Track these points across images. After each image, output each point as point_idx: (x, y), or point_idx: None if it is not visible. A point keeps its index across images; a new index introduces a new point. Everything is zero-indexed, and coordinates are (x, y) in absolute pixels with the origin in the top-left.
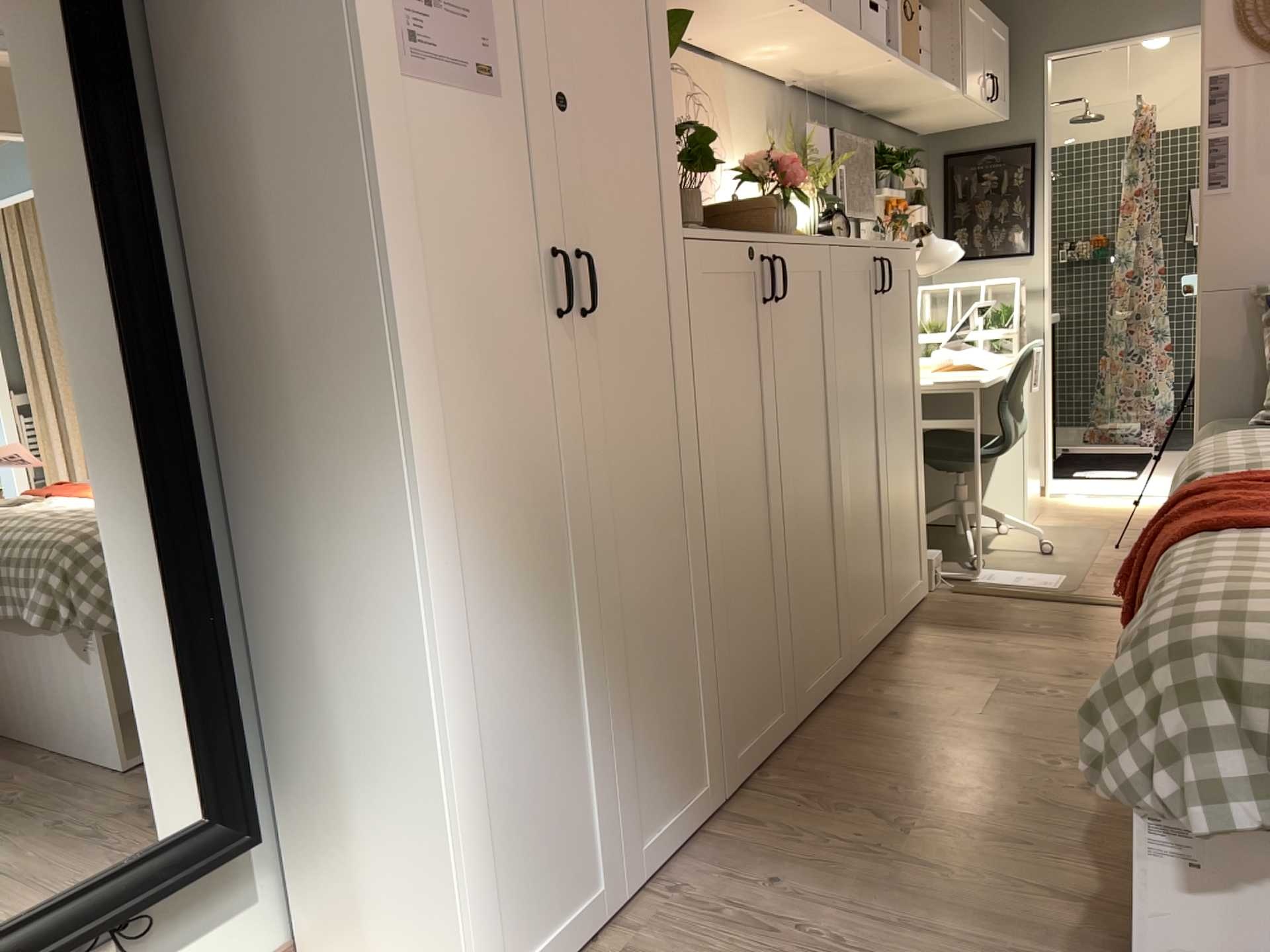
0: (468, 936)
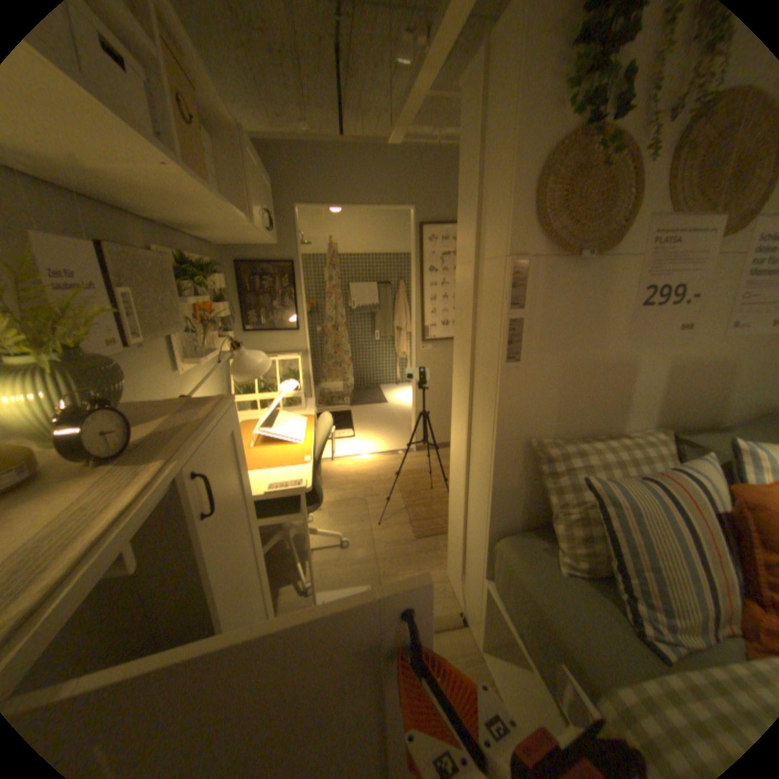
0: None
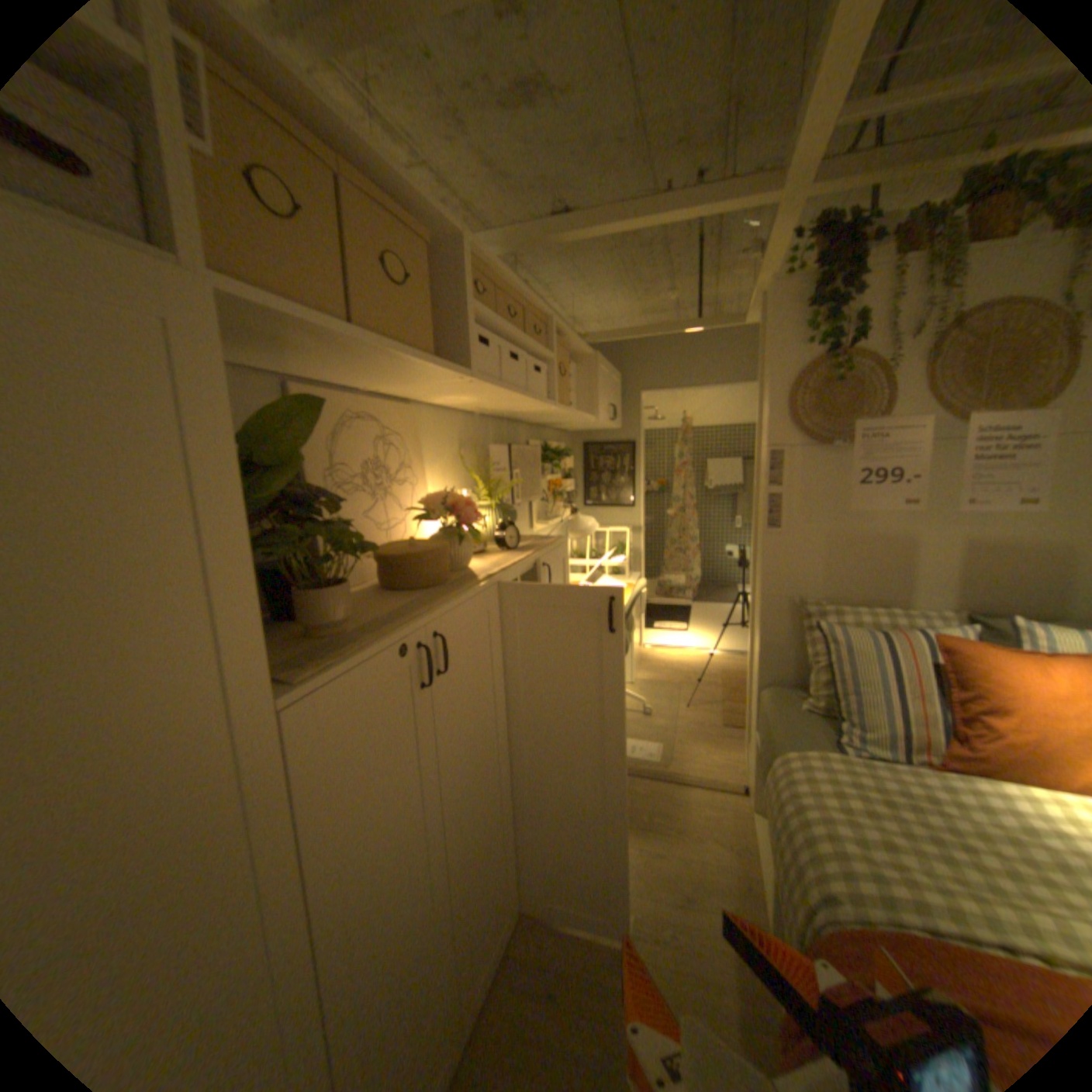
0: None
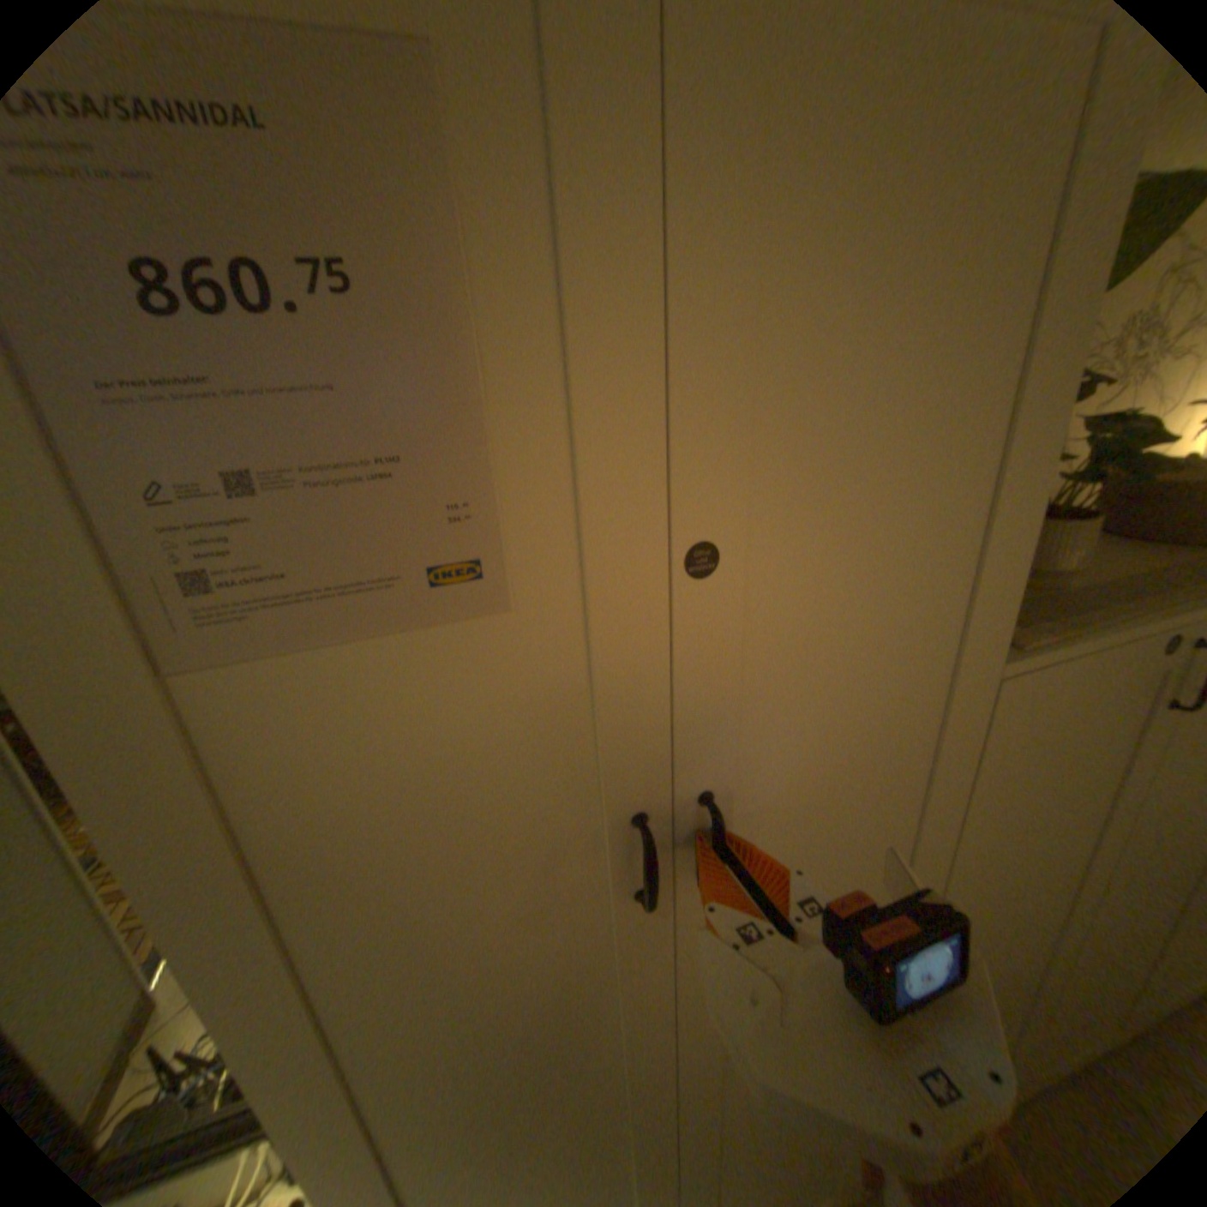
0: None
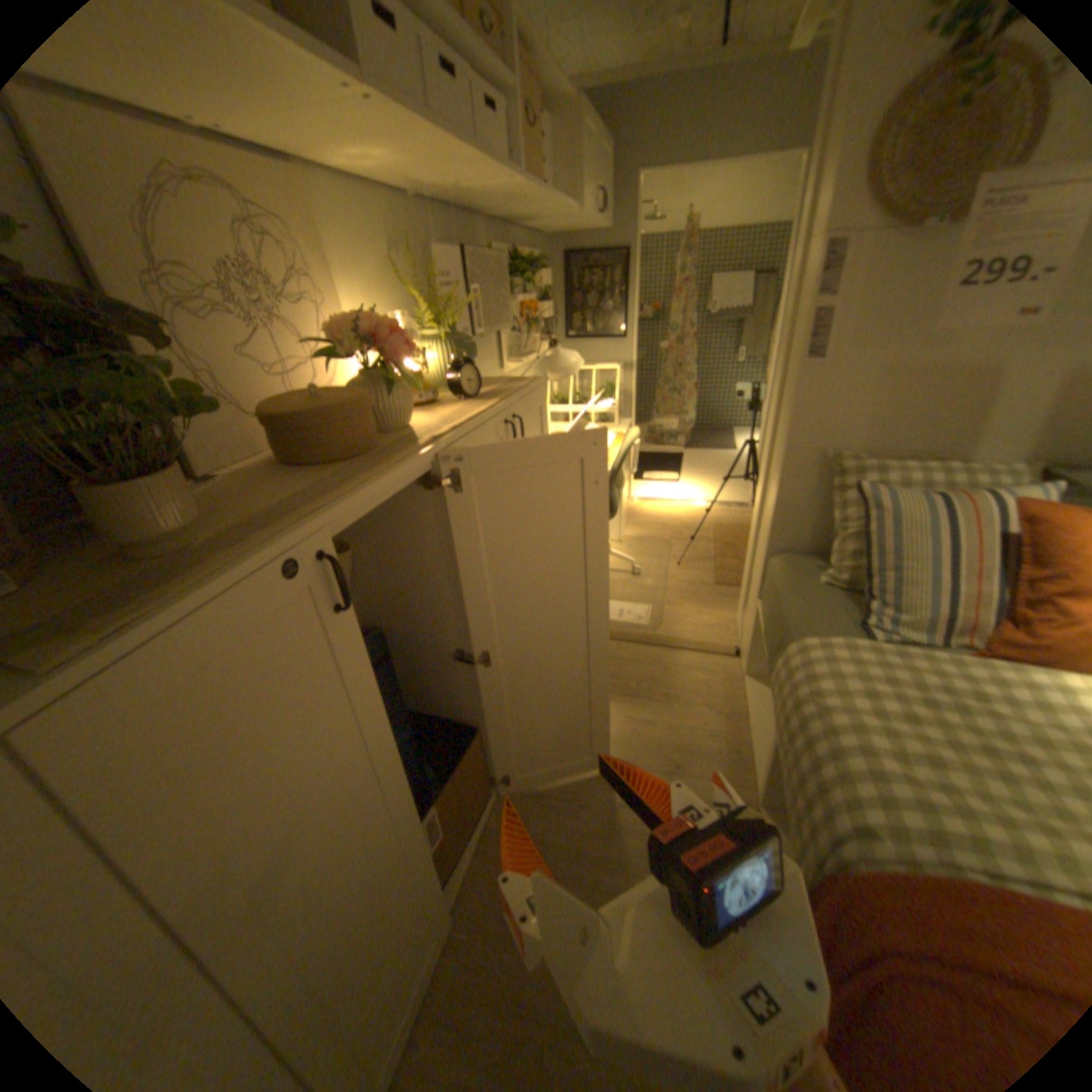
0: None
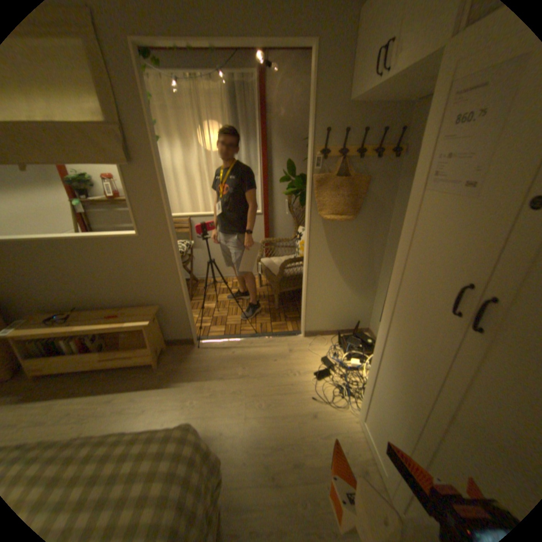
0: (365, 405)
